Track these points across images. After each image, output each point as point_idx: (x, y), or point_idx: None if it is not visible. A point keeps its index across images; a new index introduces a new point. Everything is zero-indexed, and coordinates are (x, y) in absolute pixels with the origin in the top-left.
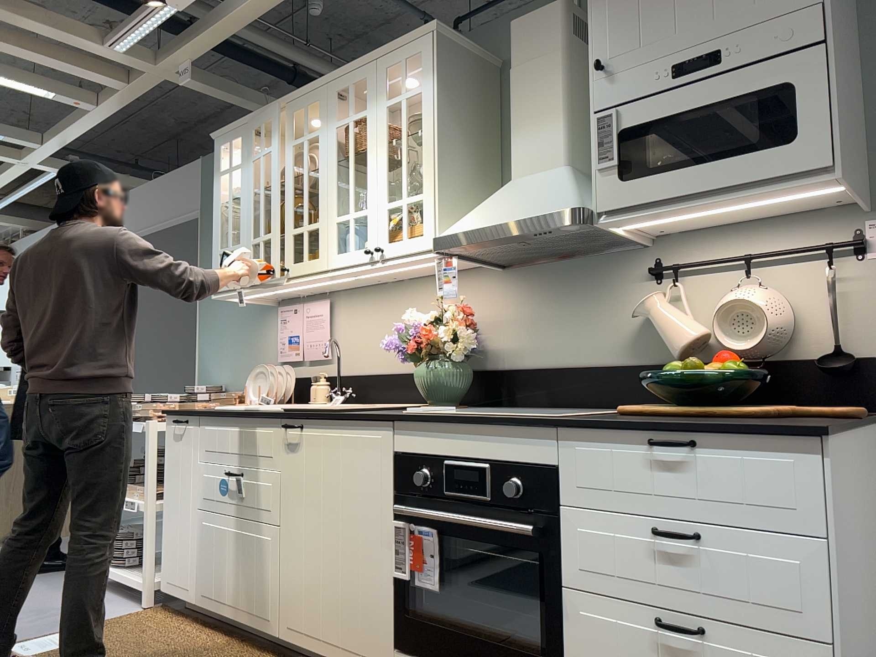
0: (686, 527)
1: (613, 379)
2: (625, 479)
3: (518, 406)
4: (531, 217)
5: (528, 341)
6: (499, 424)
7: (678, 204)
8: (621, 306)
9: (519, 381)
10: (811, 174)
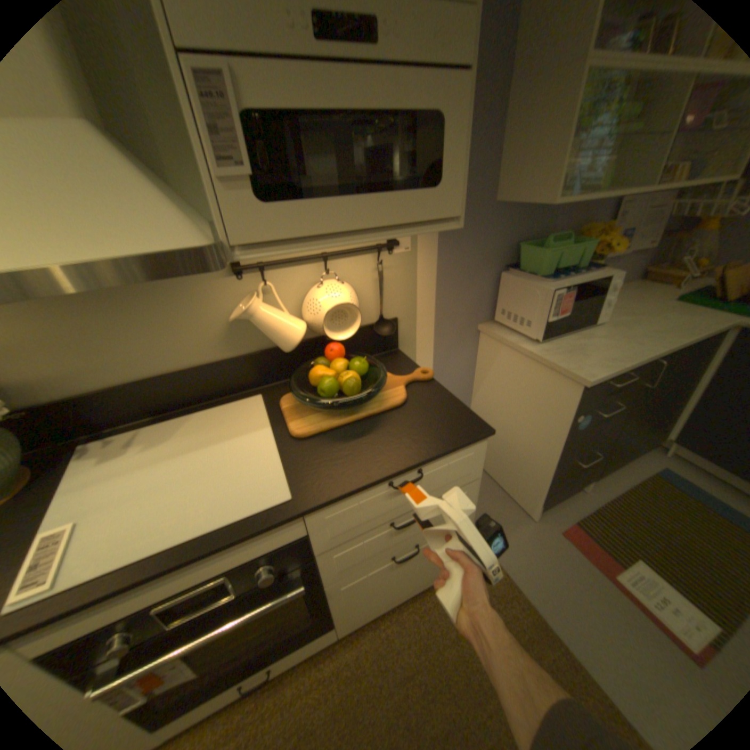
0: (410, 512)
1: (216, 374)
2: (368, 512)
3: (102, 430)
4: (116, 258)
5: (77, 362)
6: (229, 547)
7: (334, 240)
8: (203, 305)
9: (88, 407)
10: (443, 219)
